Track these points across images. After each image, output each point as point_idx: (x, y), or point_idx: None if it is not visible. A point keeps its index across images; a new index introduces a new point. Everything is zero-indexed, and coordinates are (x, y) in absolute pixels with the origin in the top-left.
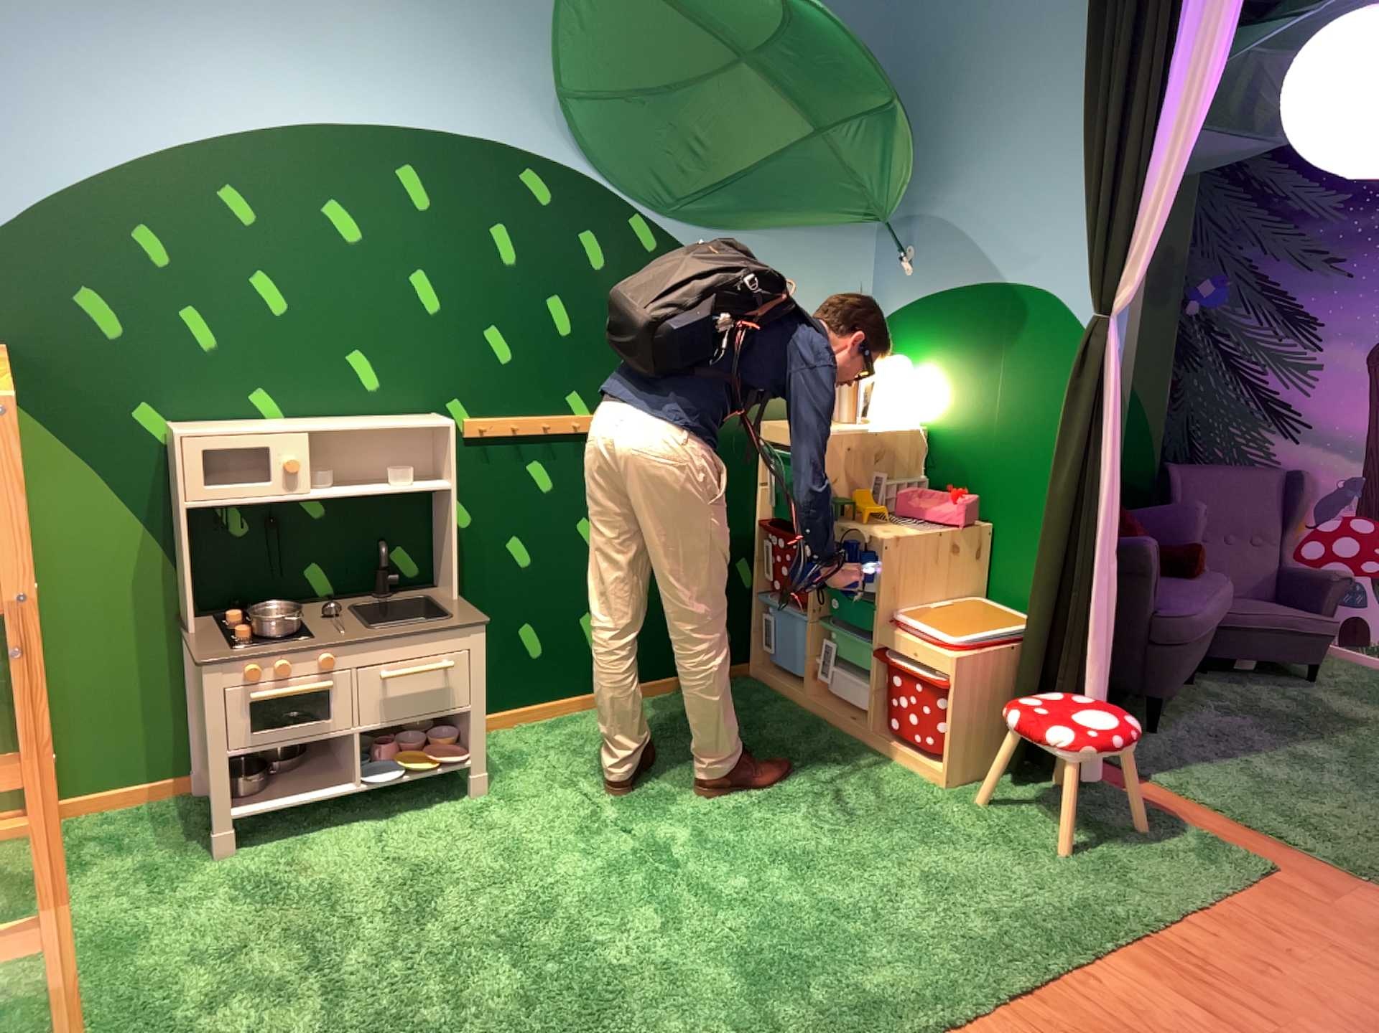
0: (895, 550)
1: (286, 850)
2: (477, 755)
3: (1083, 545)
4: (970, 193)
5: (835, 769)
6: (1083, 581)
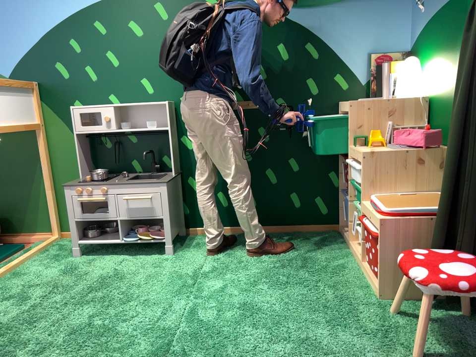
0: (375, 160)
1: (87, 261)
2: (166, 240)
3: None
4: None
5: (327, 280)
6: None
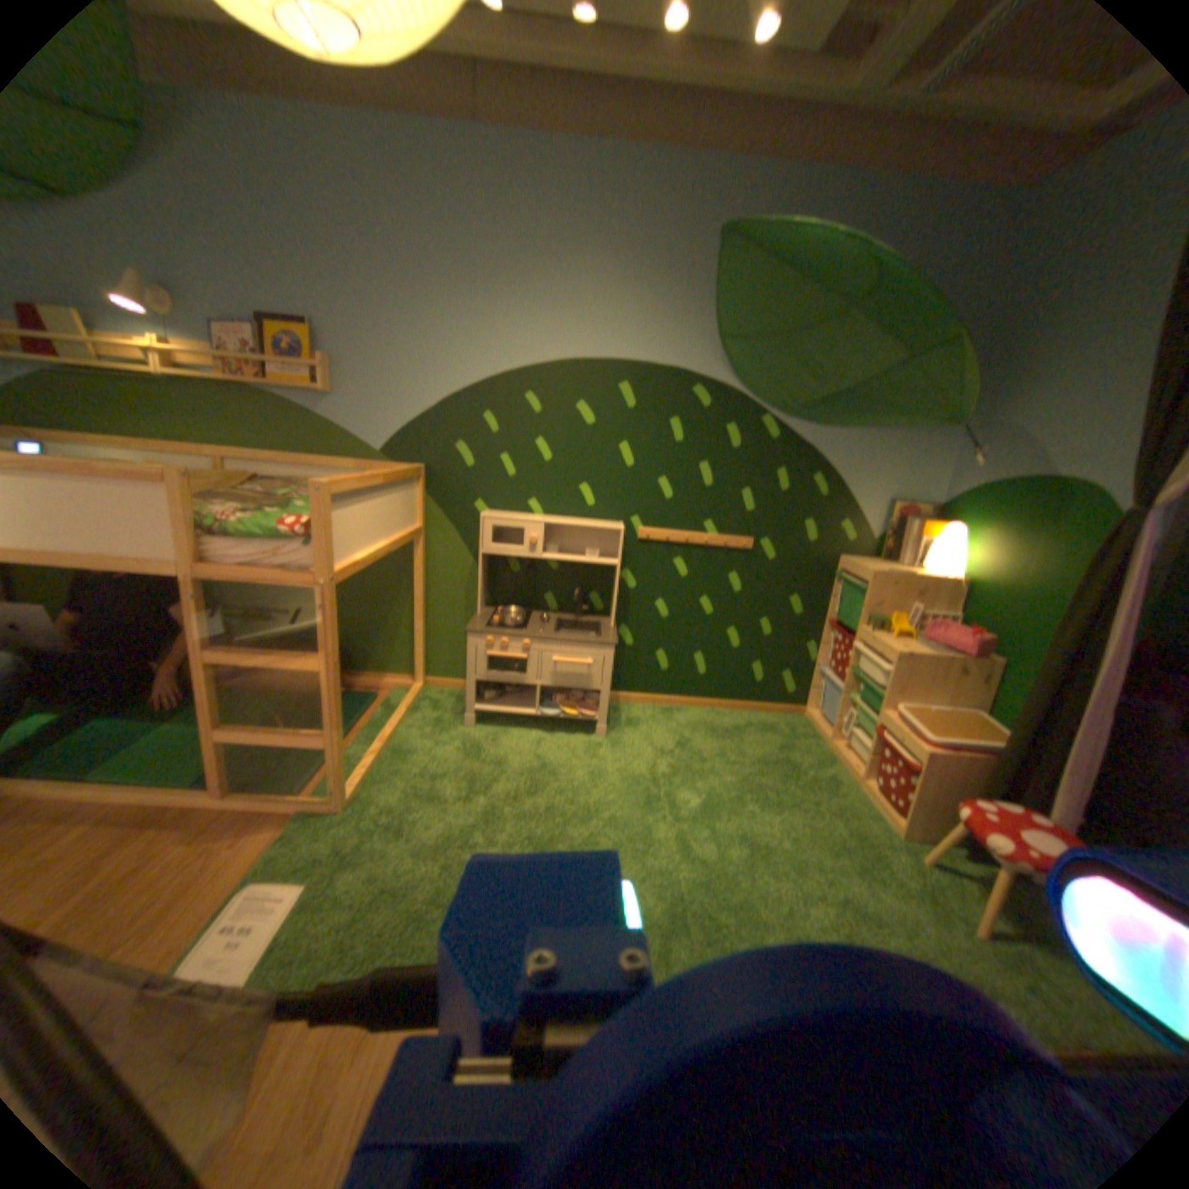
0: (907, 661)
1: (486, 734)
2: (596, 715)
3: (1079, 698)
4: (1047, 395)
5: (822, 798)
6: (1071, 728)
